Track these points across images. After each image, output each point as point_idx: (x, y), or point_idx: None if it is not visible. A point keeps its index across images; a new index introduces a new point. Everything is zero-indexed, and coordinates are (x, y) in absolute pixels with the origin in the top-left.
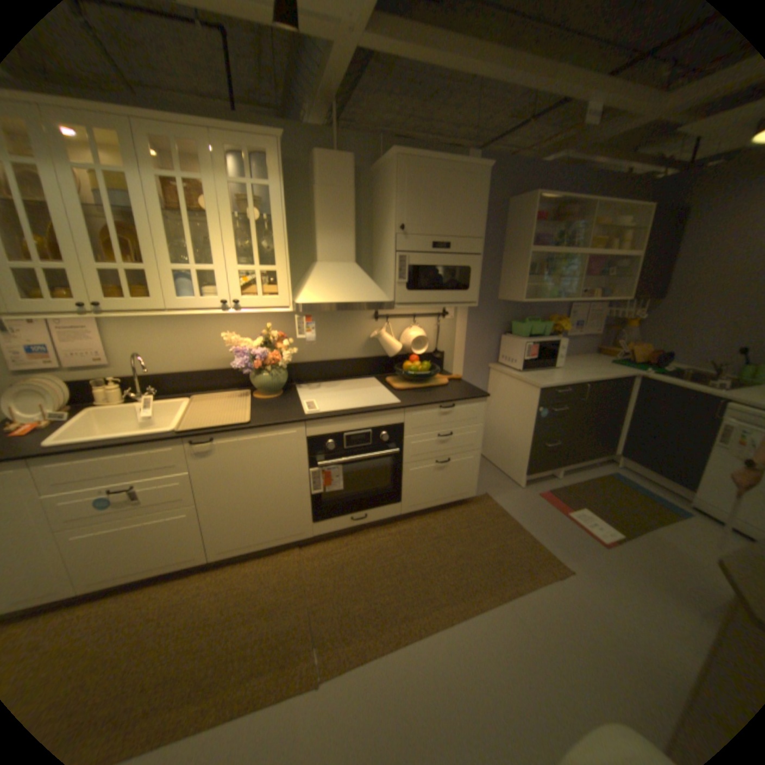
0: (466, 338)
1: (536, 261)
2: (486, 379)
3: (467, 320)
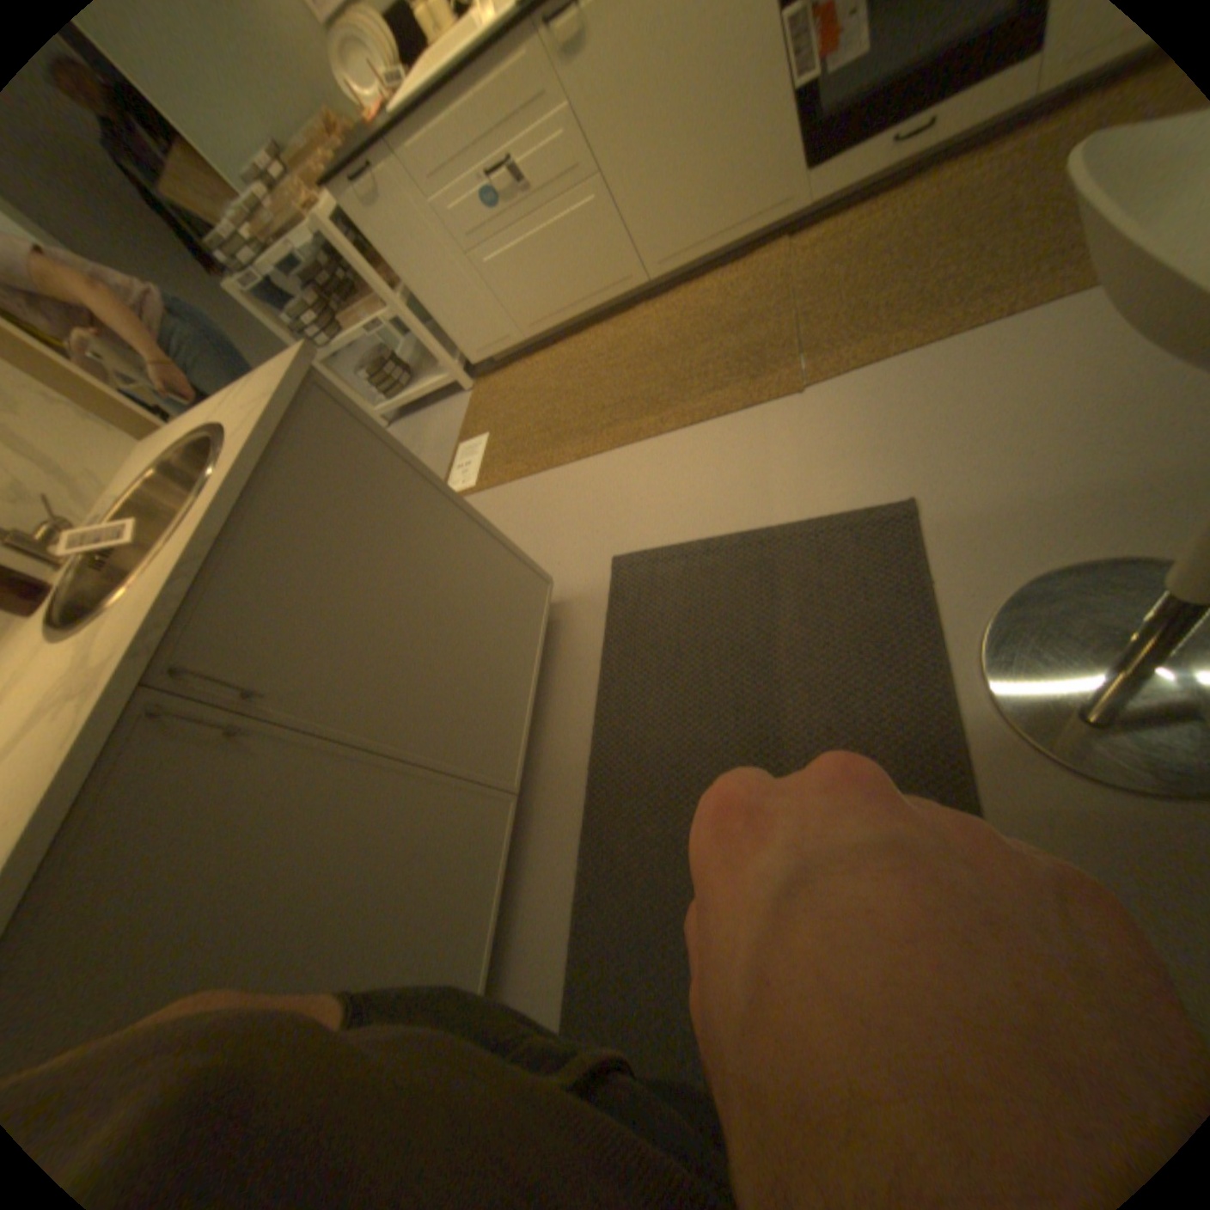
0: None
1: None
2: None
3: None
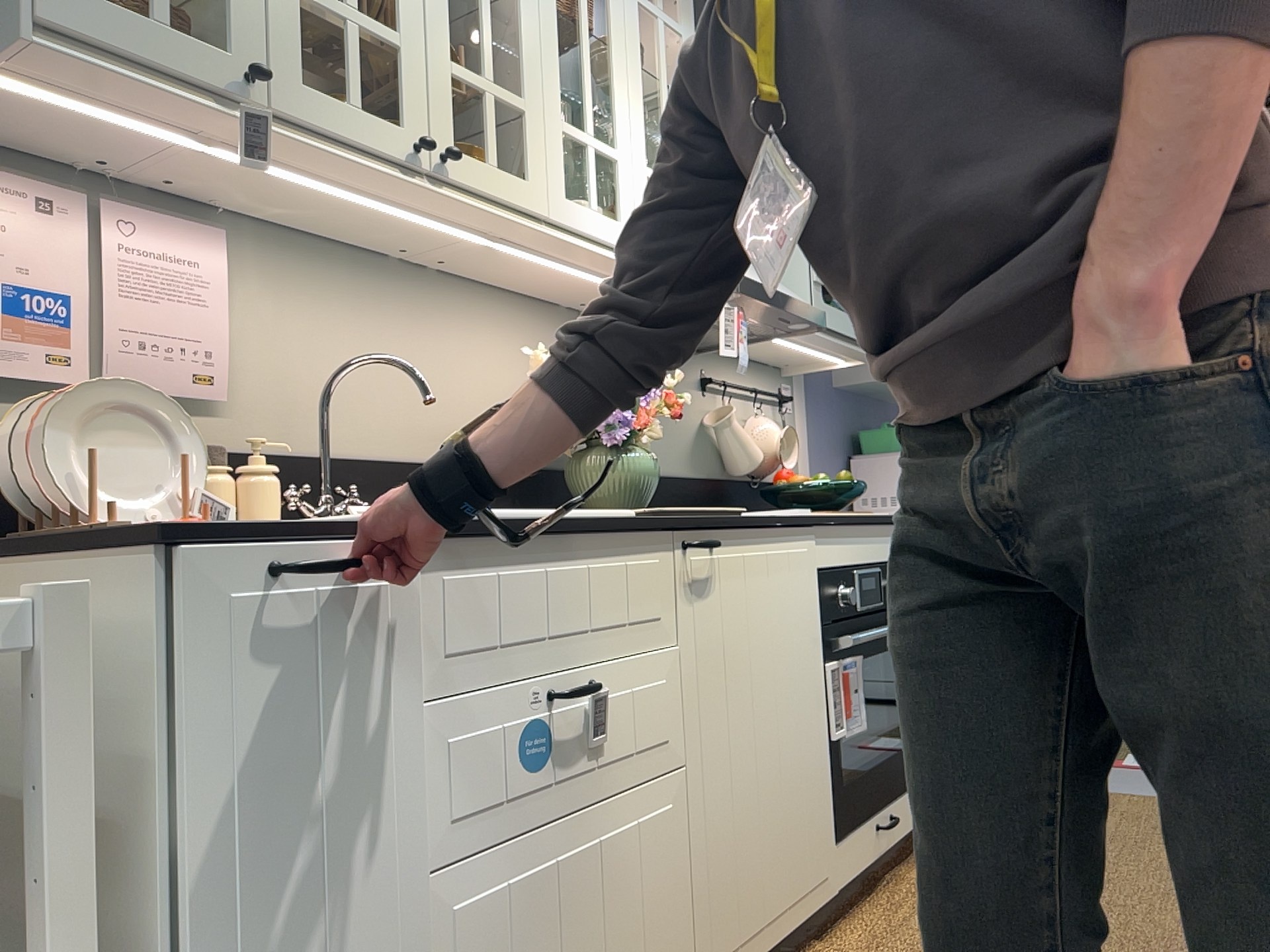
0: (812, 458)
1: None
2: None
3: (810, 419)
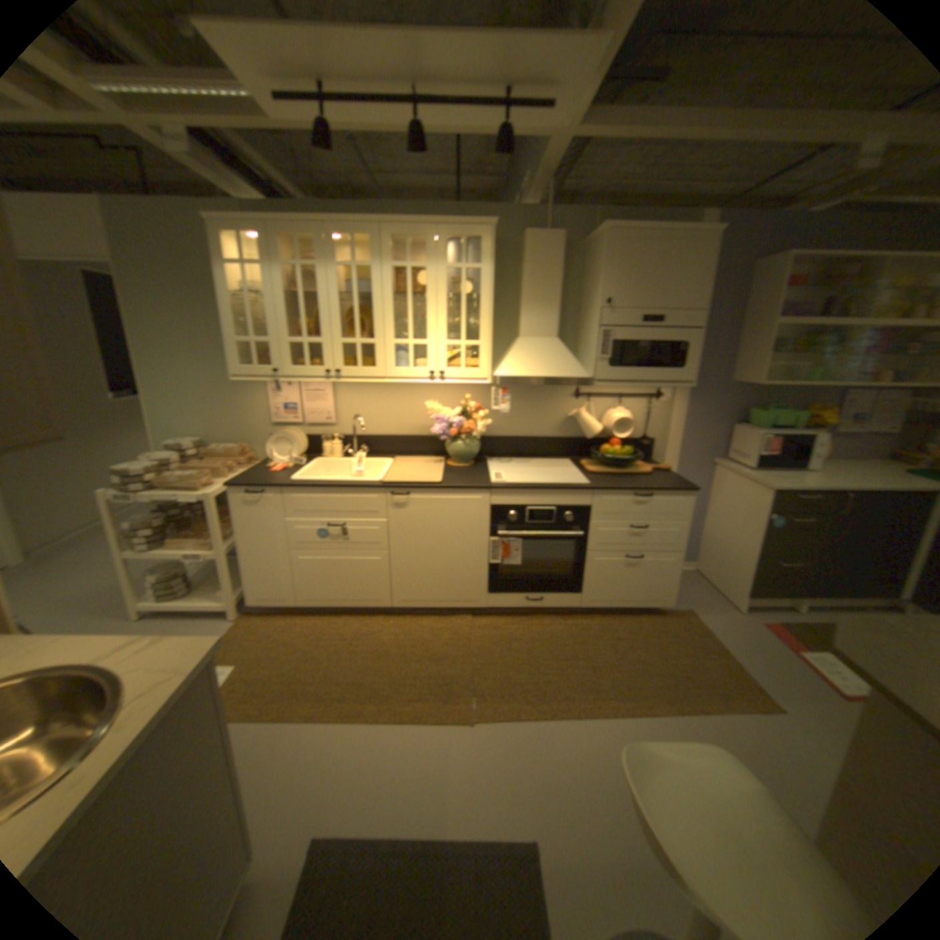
0: (684, 424)
1: (792, 335)
2: (709, 476)
3: (687, 403)
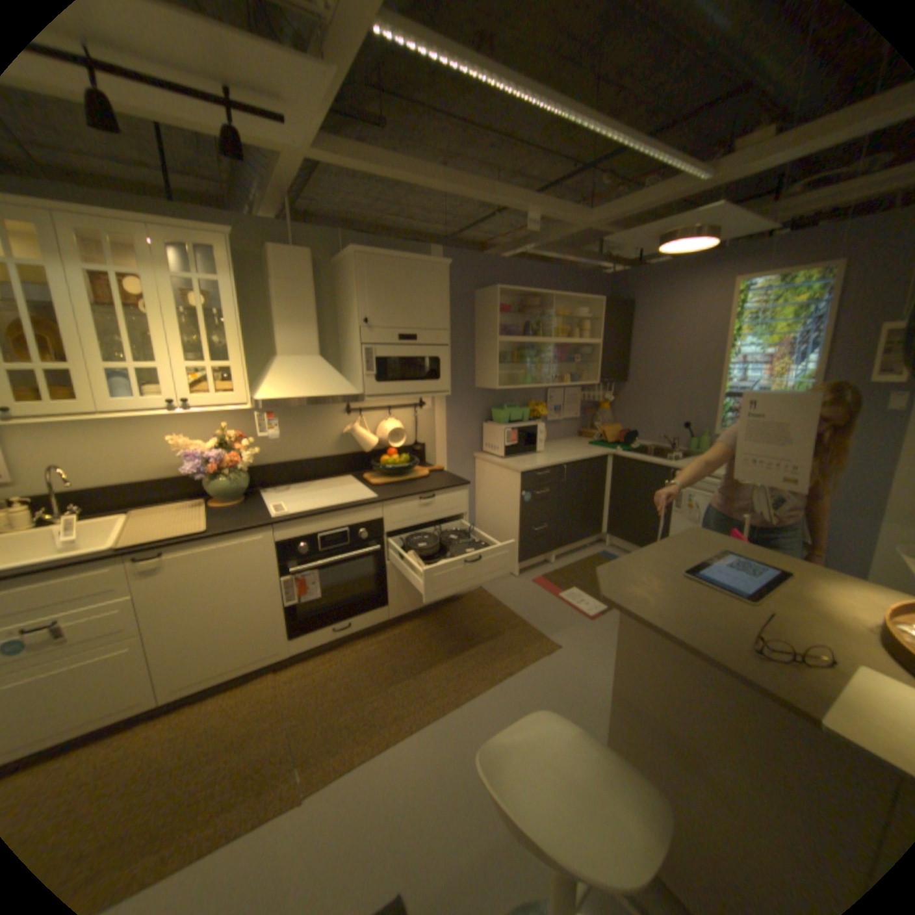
0: (446, 428)
1: (508, 349)
2: (472, 469)
3: (446, 409)
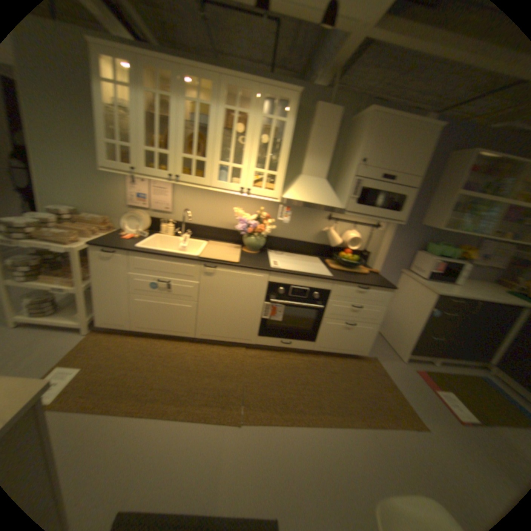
0: (389, 246)
1: (461, 201)
2: (397, 279)
3: (393, 234)
